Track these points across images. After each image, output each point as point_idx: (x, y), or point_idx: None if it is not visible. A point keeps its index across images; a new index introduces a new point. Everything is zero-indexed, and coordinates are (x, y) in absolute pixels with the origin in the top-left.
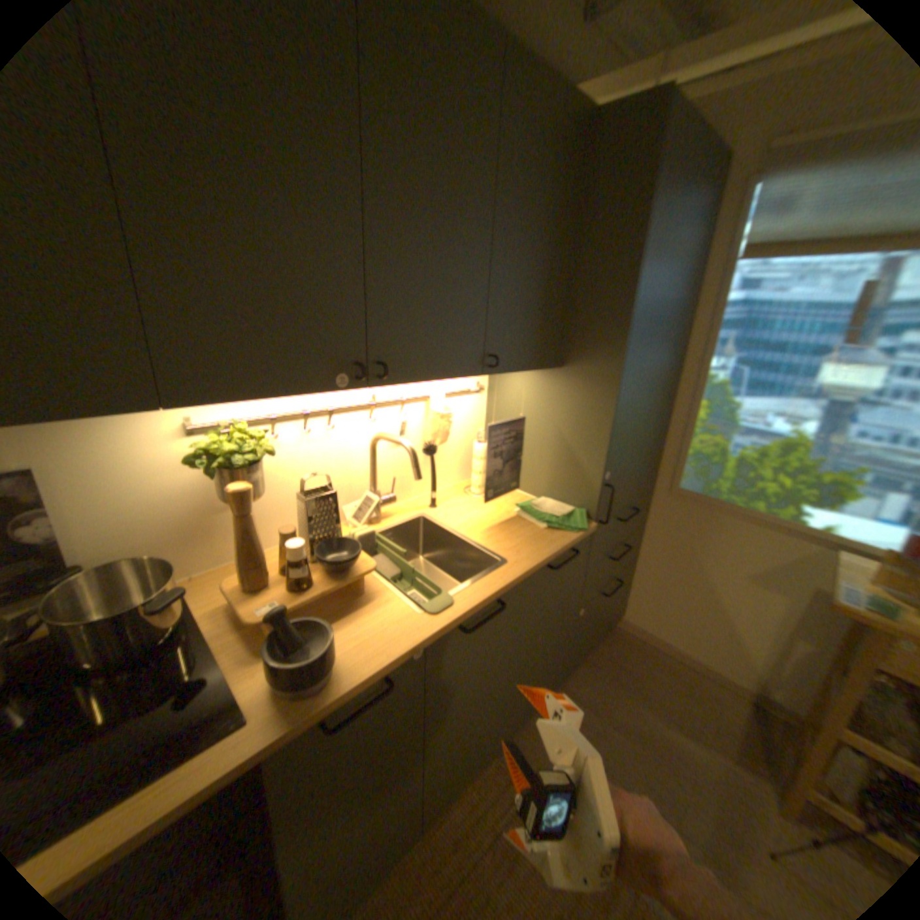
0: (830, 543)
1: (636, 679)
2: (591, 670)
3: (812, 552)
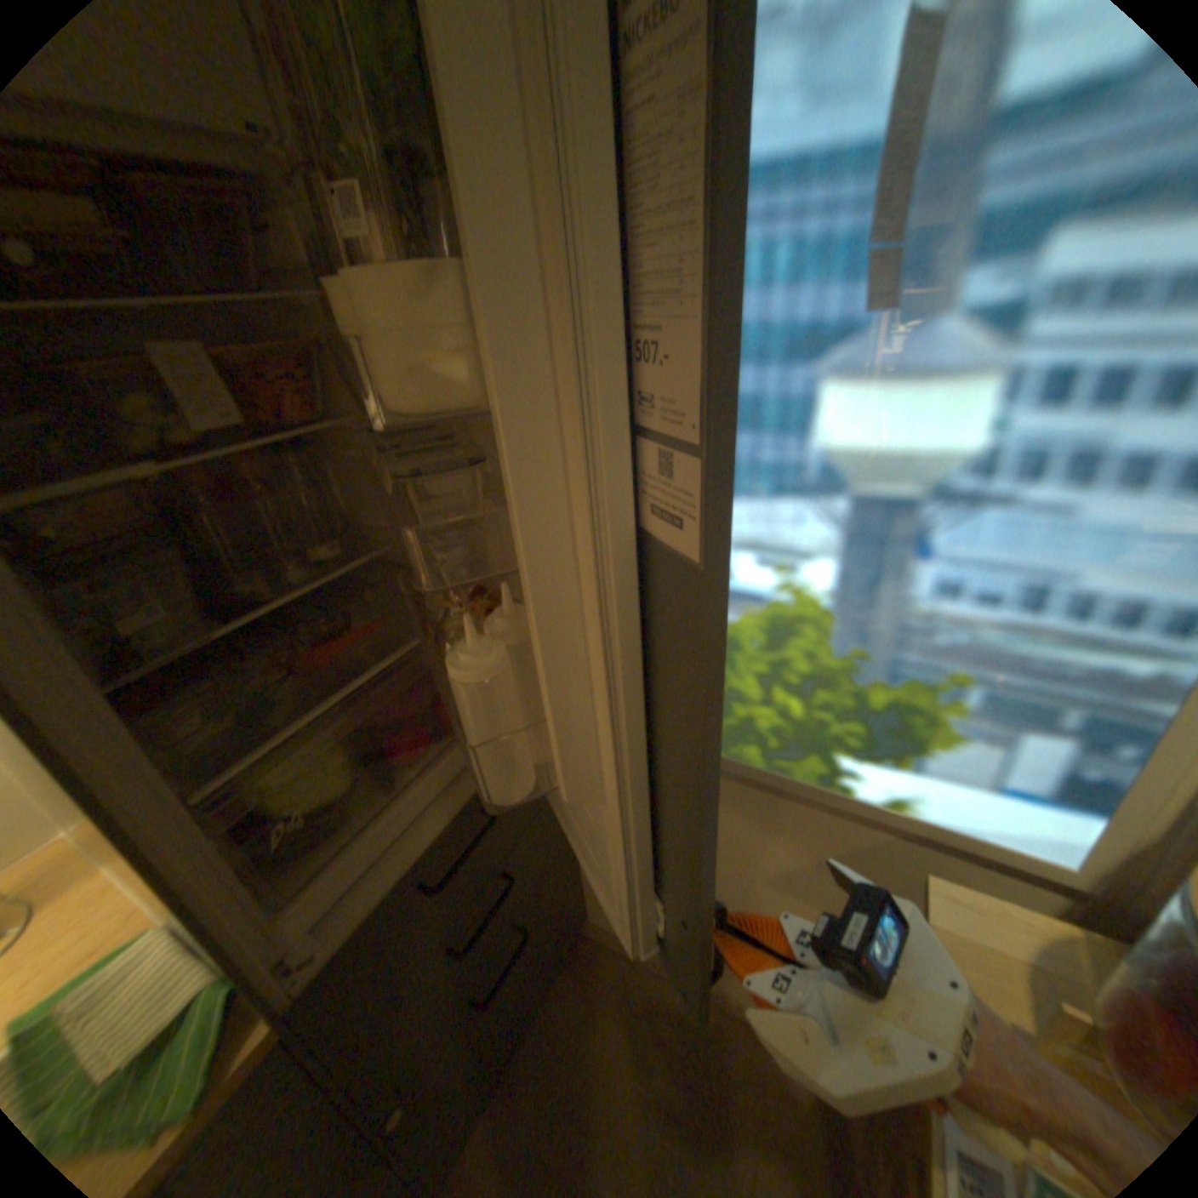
0: (905, 827)
1: (604, 1085)
2: (518, 1097)
3: (871, 841)
